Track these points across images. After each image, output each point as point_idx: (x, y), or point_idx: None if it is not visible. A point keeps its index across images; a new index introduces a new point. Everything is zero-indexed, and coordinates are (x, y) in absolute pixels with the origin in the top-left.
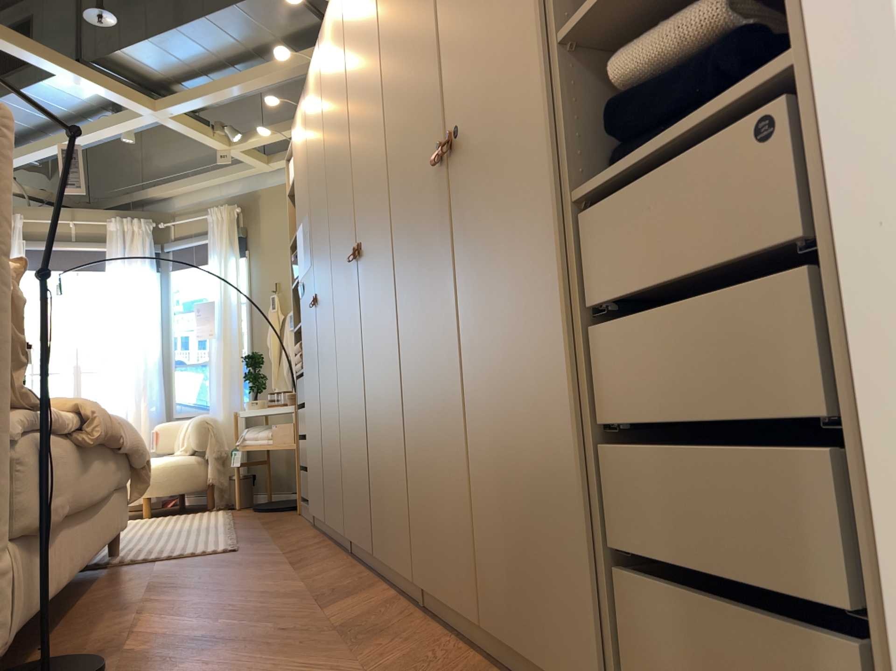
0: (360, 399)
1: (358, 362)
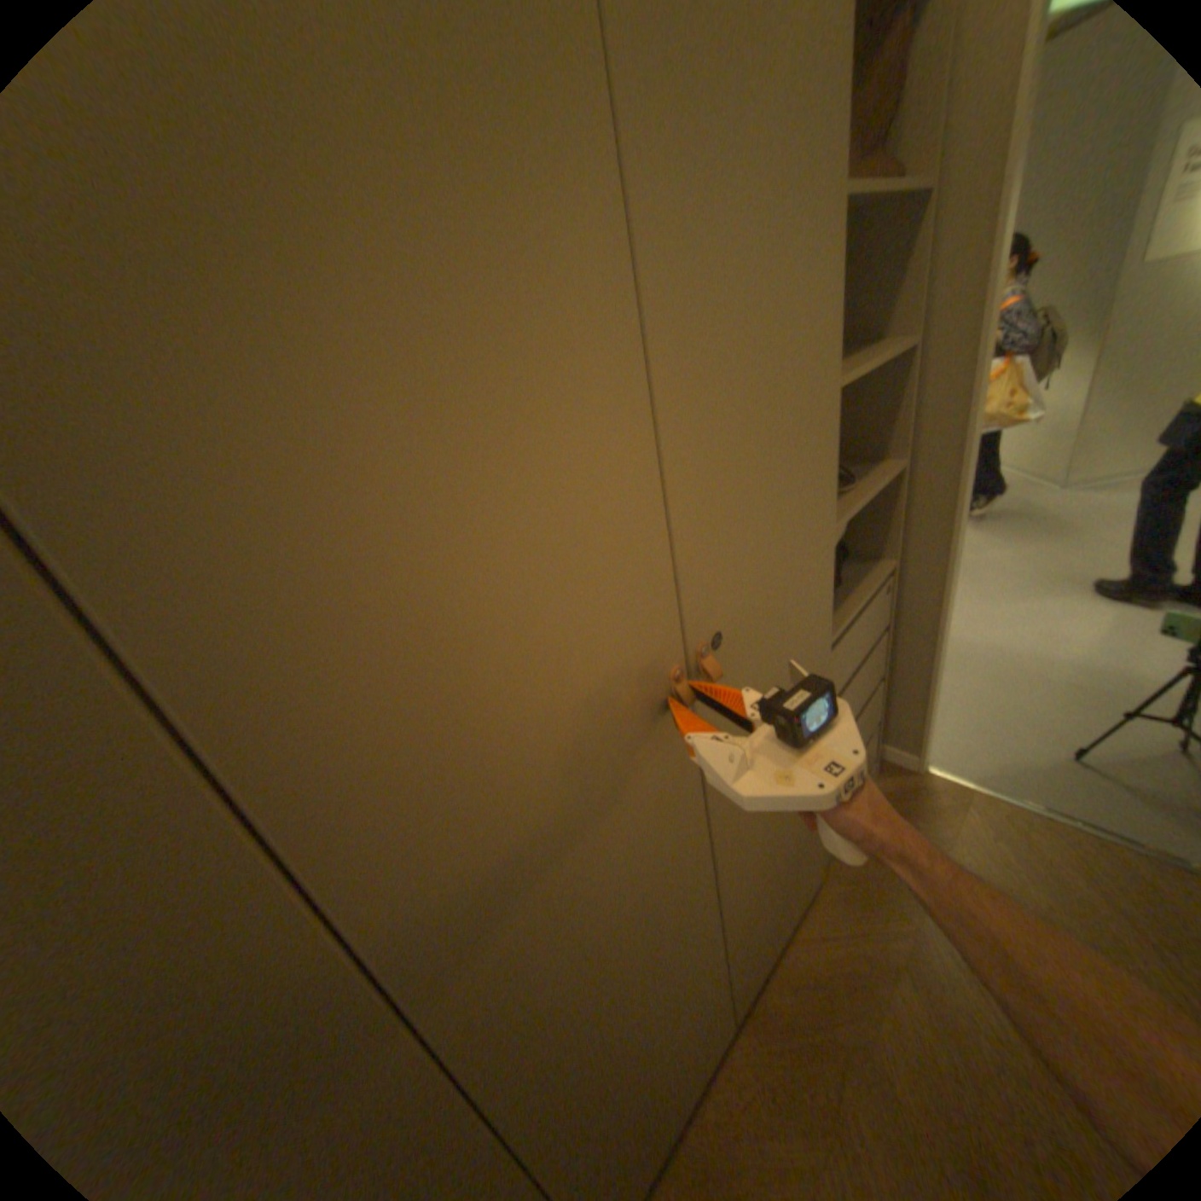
0: None
1: None
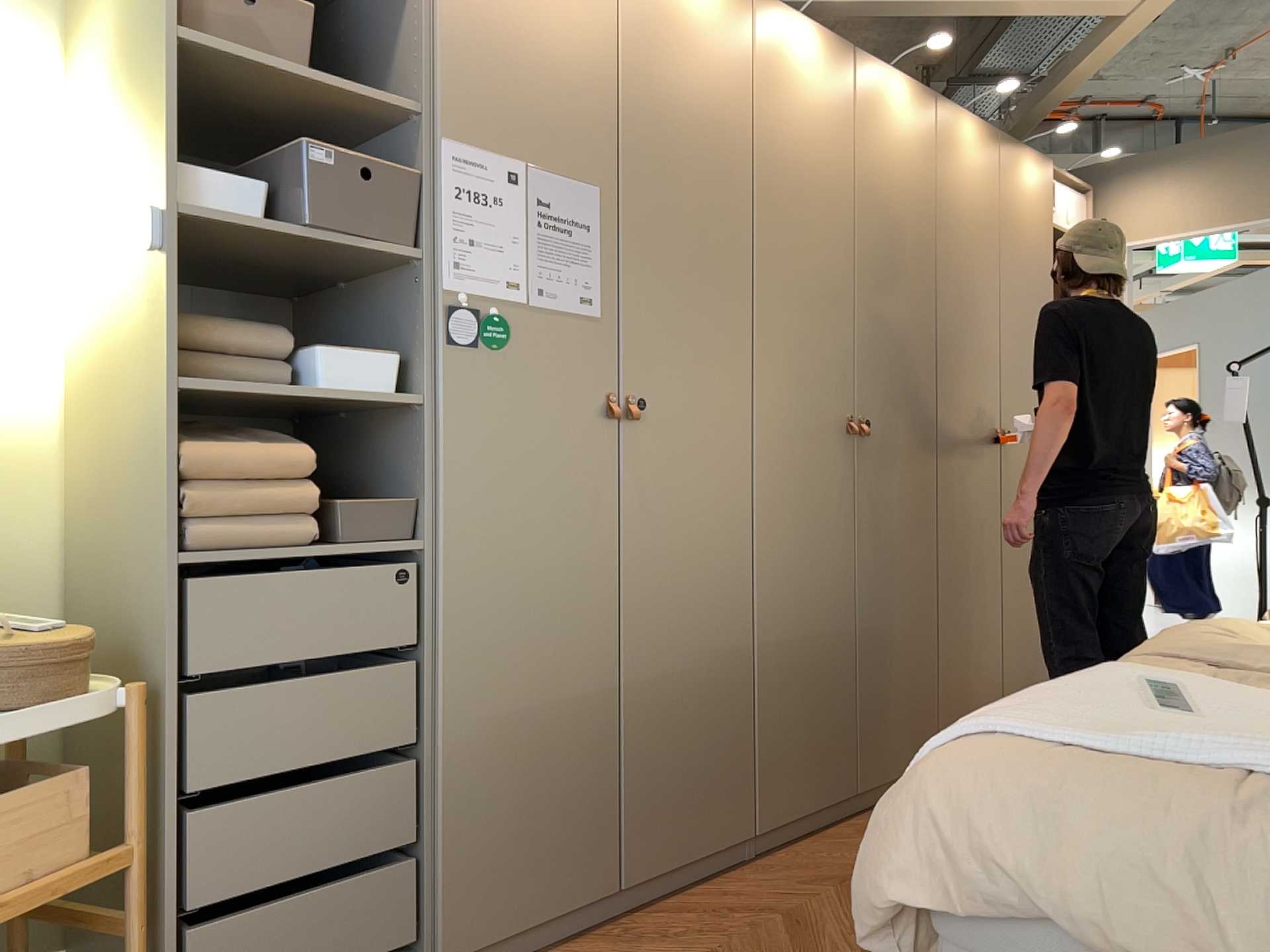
0: (836, 614)
1: (836, 564)
